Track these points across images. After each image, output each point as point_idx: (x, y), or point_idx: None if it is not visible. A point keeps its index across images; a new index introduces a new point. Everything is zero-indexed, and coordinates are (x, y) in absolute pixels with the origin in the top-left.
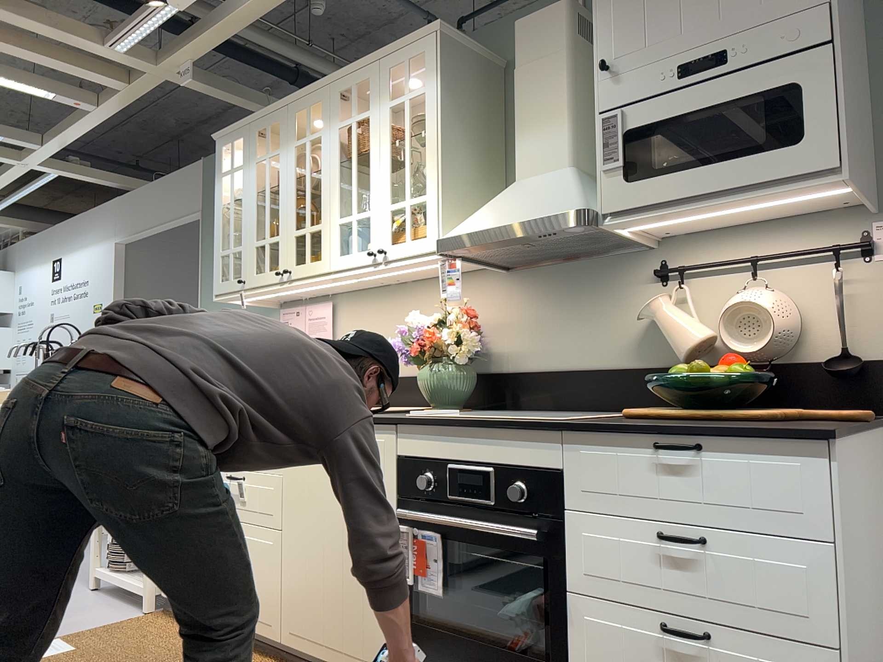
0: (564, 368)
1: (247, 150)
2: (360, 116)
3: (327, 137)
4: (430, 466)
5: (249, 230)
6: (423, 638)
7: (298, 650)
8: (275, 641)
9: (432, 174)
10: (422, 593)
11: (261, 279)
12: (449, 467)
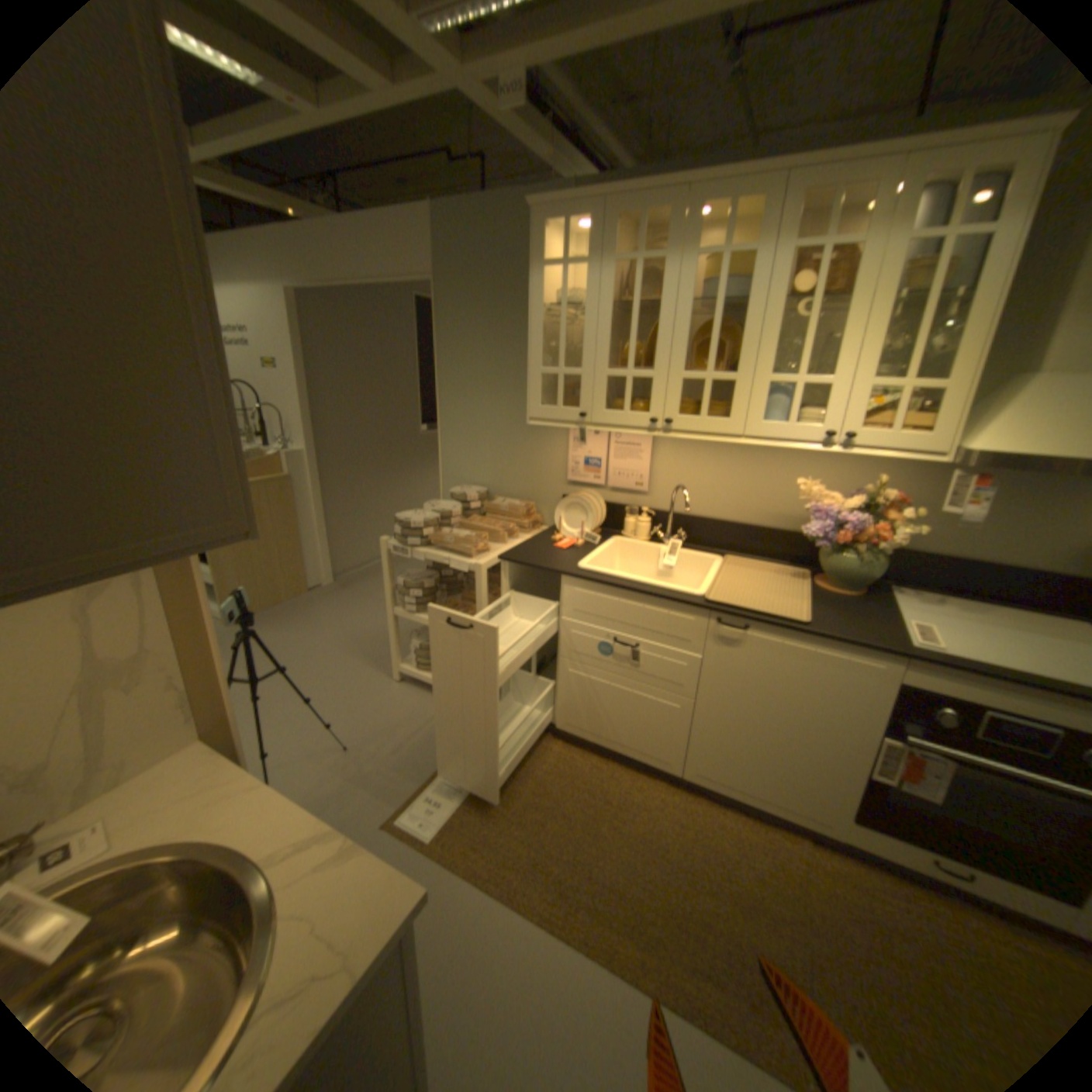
0: (976, 558)
1: (596, 236)
2: (845, 238)
3: (767, 254)
4: (956, 705)
5: (598, 353)
6: (895, 822)
7: (708, 789)
8: (674, 776)
9: (972, 356)
10: (901, 791)
11: (618, 419)
12: (985, 712)
